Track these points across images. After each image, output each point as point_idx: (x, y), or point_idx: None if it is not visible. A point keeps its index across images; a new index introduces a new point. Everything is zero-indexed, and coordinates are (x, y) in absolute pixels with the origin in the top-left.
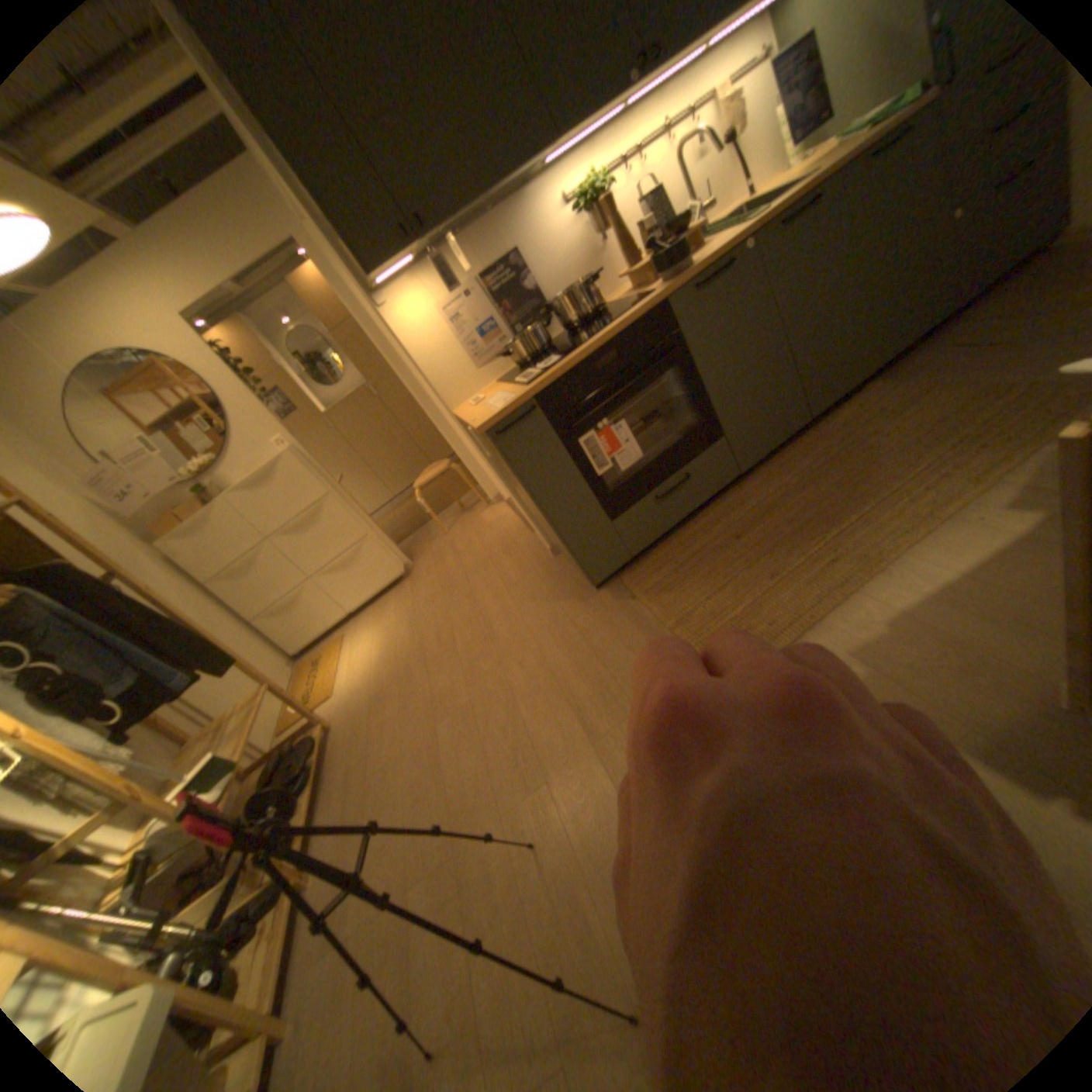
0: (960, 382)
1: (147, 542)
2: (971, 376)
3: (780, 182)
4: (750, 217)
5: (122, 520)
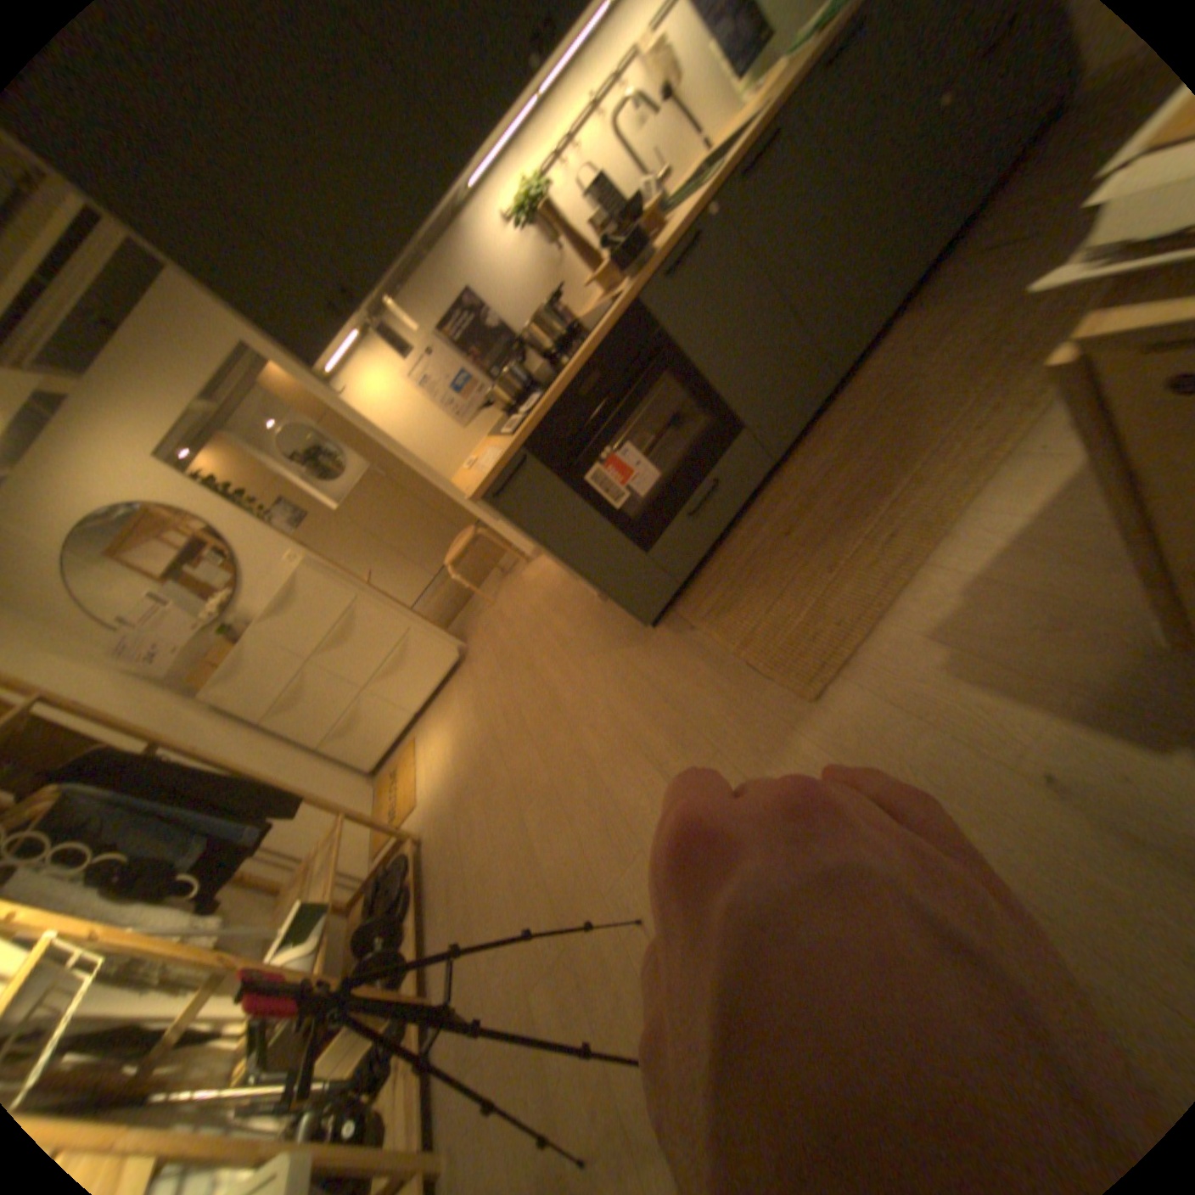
0: (993, 292)
1: (189, 695)
2: (1005, 281)
3: (735, 124)
4: (706, 177)
5: (158, 679)
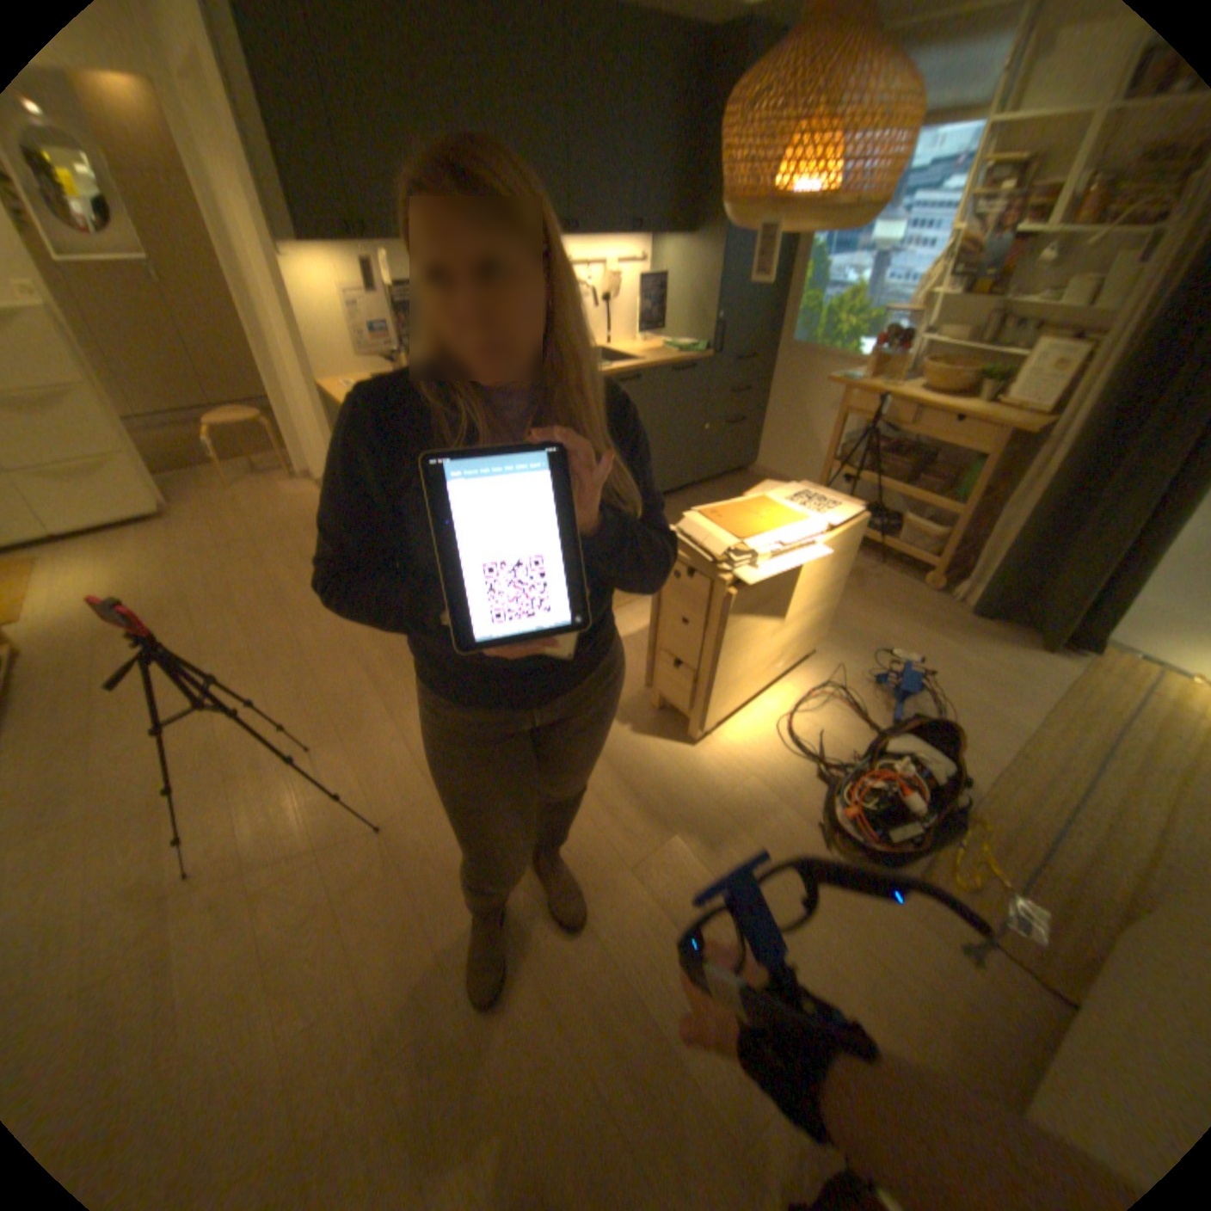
0: None
1: None
2: None
3: (624, 351)
4: None
5: None
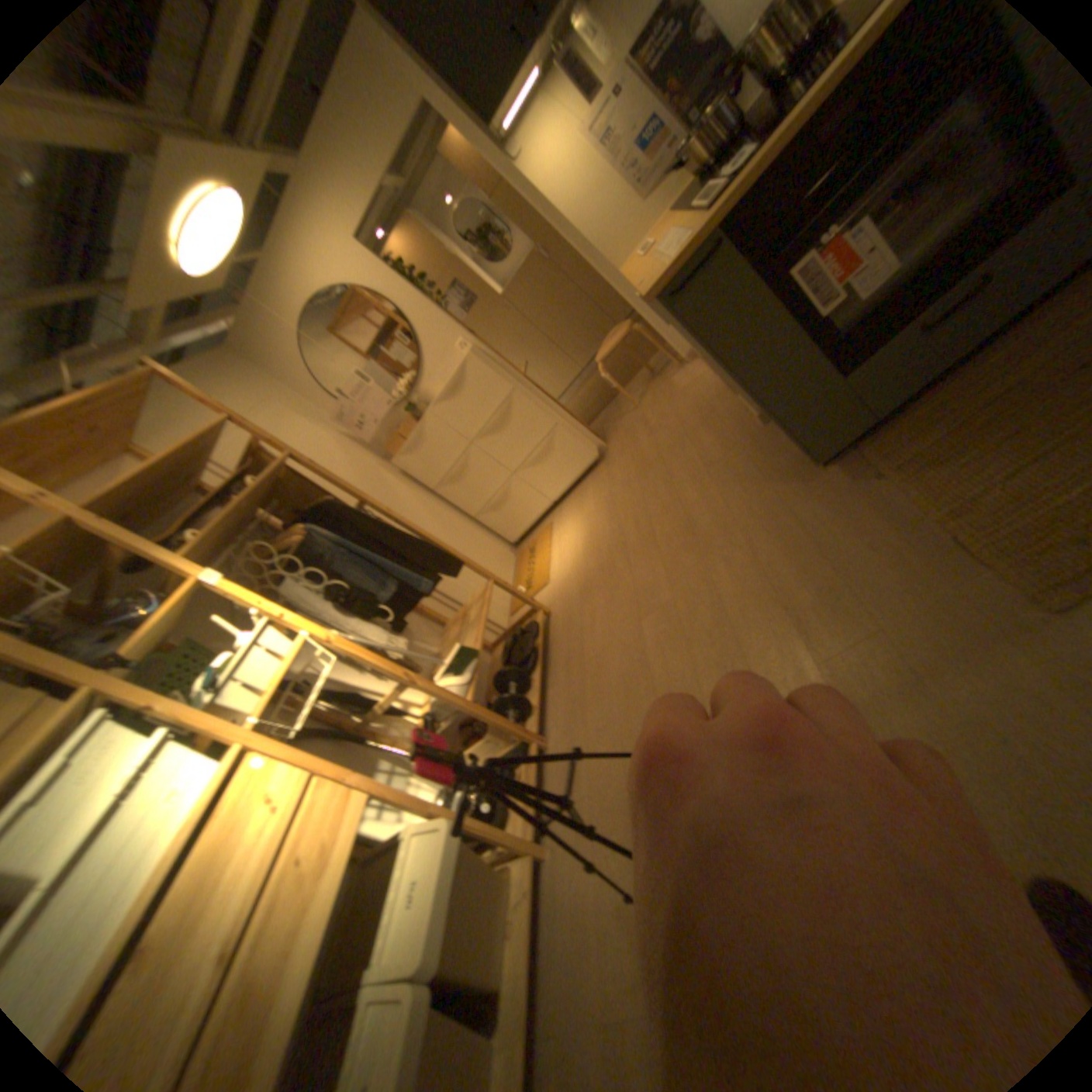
0: None
1: (386, 459)
2: None
3: None
4: None
5: (365, 443)
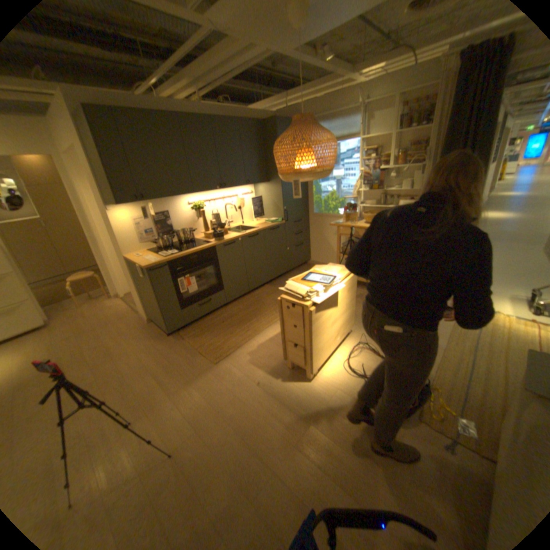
0: None
1: None
2: None
3: (249, 225)
4: (240, 233)
5: None
